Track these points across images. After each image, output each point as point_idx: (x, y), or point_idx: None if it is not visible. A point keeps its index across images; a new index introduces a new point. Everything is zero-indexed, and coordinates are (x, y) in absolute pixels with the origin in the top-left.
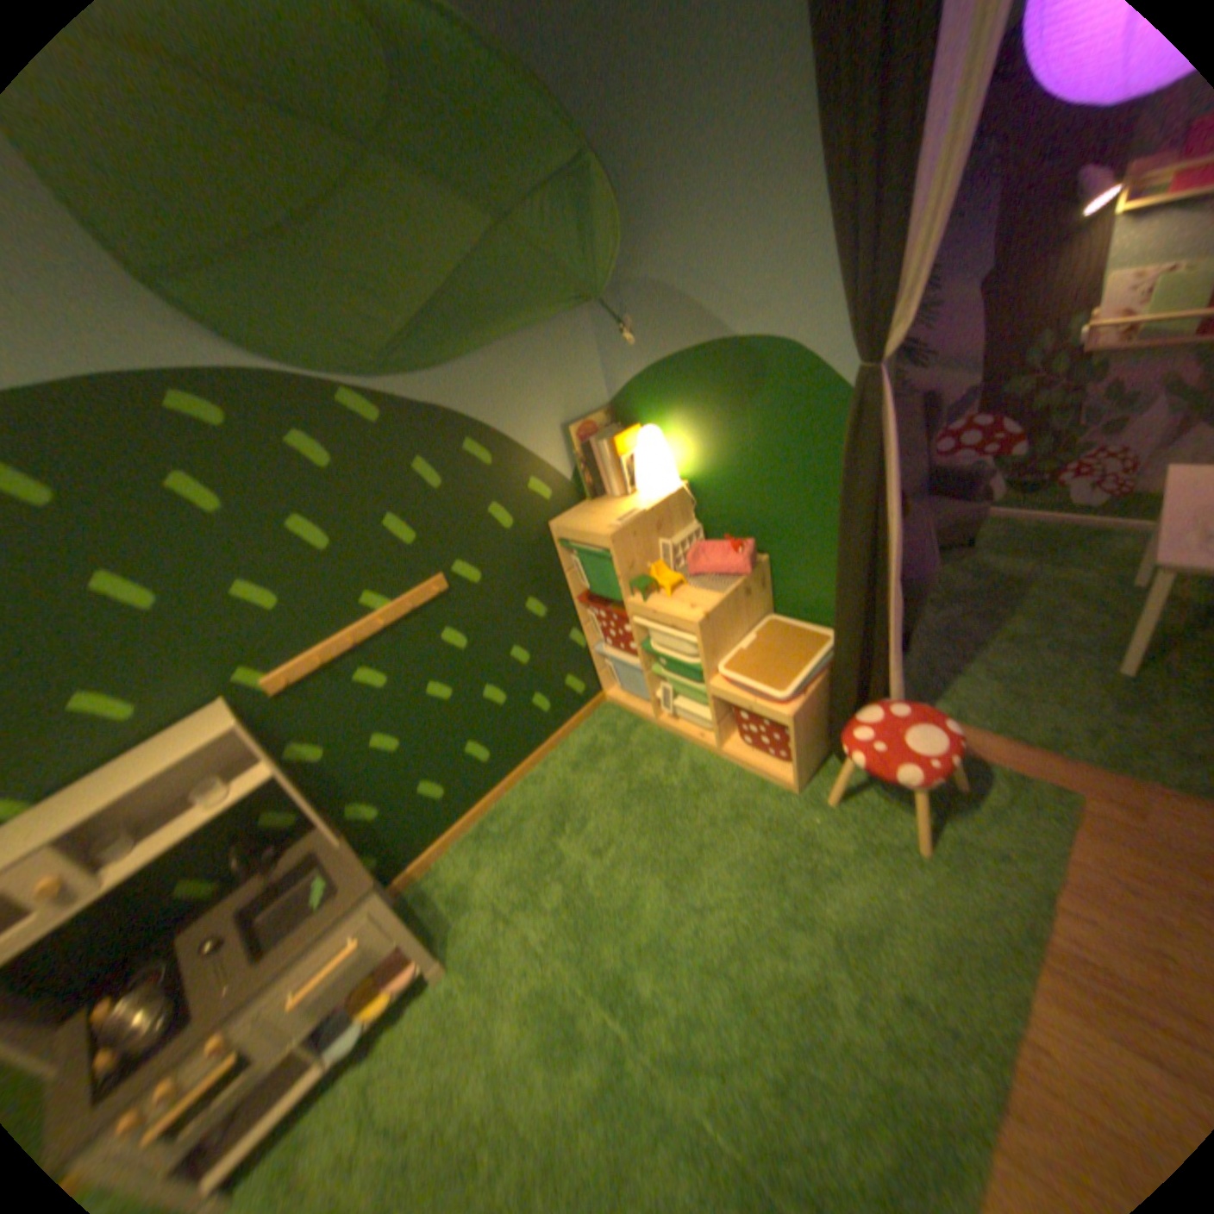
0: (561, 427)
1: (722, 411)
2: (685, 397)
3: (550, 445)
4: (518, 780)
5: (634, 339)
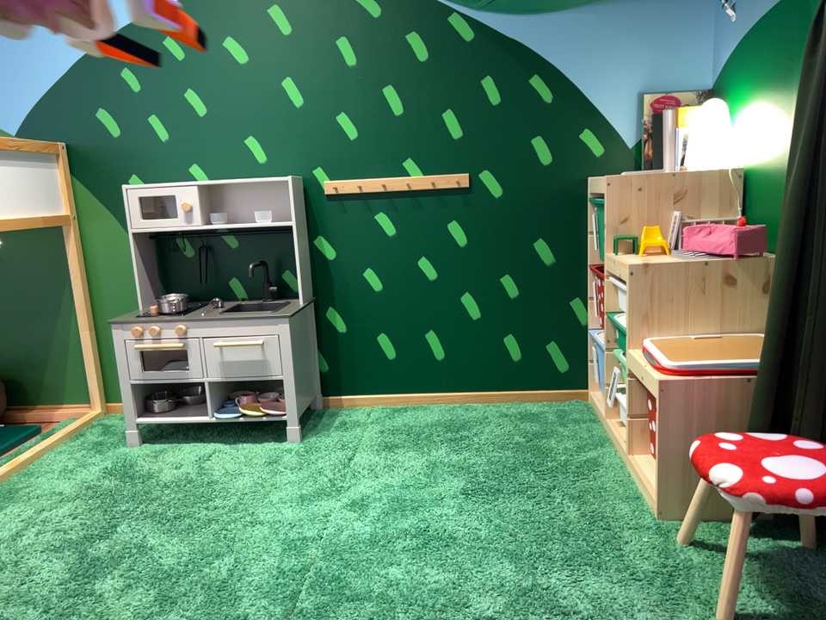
0: (637, 94)
1: (779, 77)
2: (757, 68)
3: (618, 106)
4: (458, 403)
5: (735, 14)
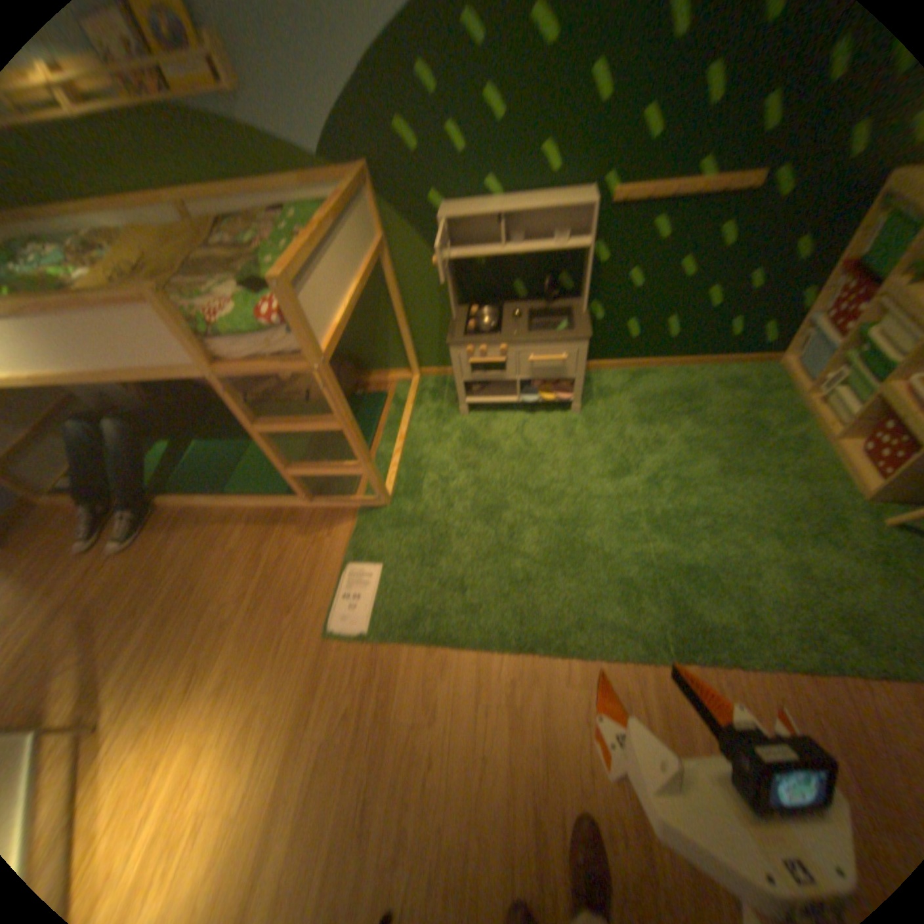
0: None
1: None
2: None
3: None
4: (678, 366)
5: None
